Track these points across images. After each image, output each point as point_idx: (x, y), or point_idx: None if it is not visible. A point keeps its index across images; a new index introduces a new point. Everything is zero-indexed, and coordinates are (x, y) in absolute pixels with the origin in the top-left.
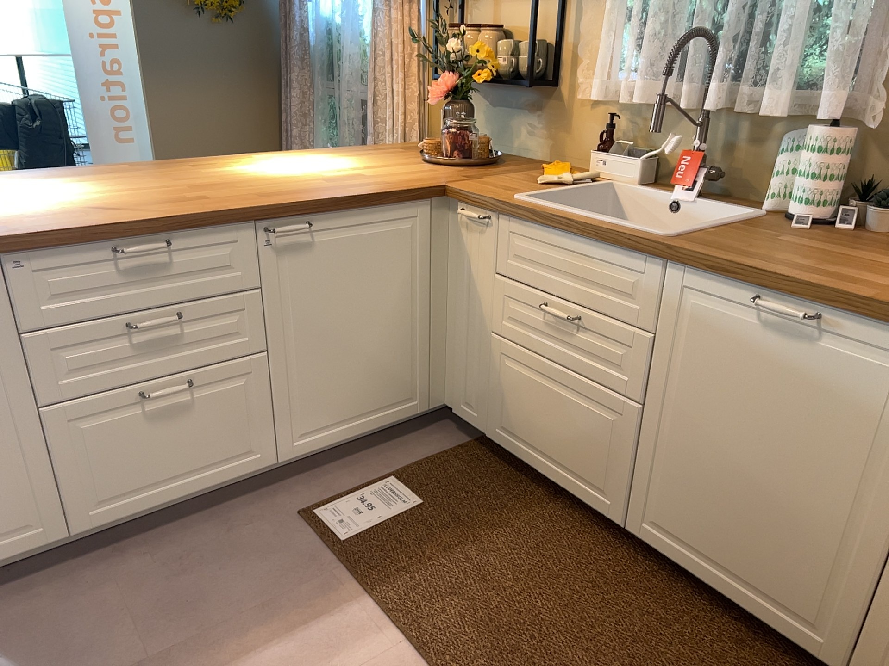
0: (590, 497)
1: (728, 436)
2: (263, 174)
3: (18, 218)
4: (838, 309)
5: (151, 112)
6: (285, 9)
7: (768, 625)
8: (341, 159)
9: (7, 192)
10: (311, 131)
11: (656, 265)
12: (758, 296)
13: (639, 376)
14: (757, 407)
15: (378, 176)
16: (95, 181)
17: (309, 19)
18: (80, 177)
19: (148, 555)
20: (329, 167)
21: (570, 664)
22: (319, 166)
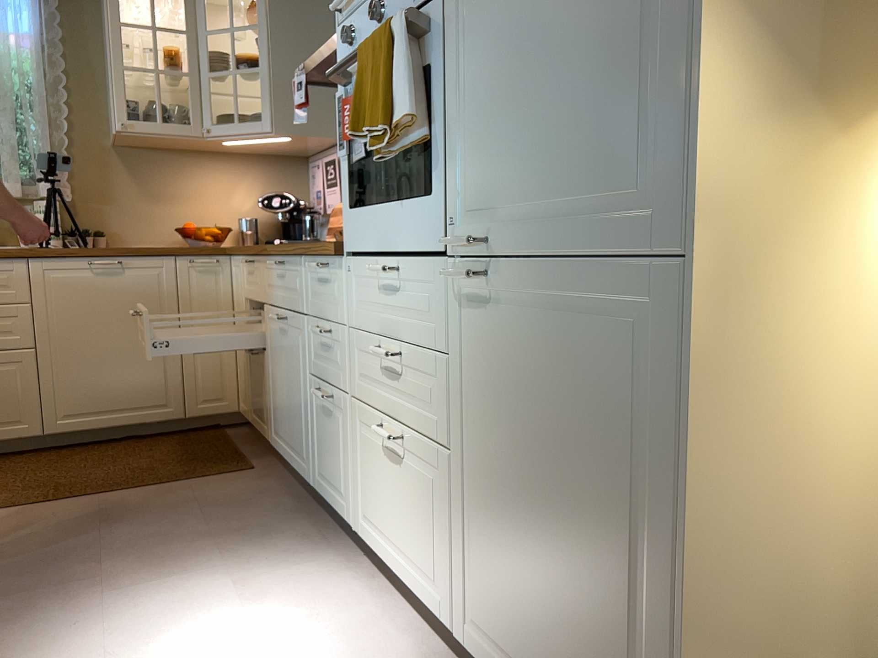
0: (9, 434)
1: (94, 337)
2: None
3: None
4: (127, 255)
5: None
6: None
7: (146, 422)
8: None
9: None
10: None
11: (21, 263)
12: (89, 261)
13: (27, 331)
14: (105, 315)
15: None
16: None
17: None
18: None
19: None
20: None
21: (88, 474)
22: None
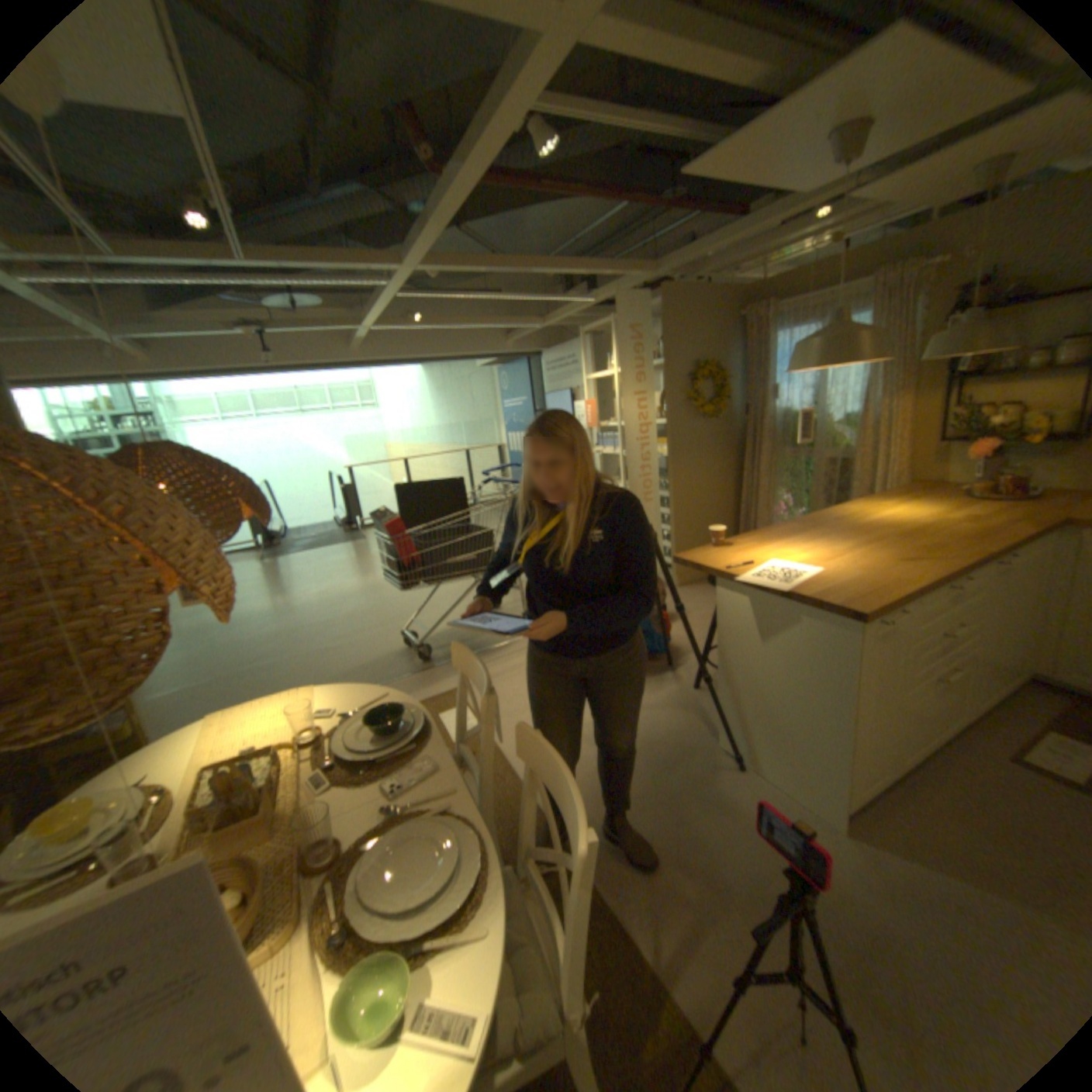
0: None
1: None
2: (905, 521)
3: (878, 571)
4: None
5: (670, 481)
6: (751, 404)
7: None
8: (914, 503)
9: (794, 551)
10: (771, 480)
11: None
12: None
13: None
14: None
15: (993, 515)
16: (816, 537)
17: (771, 409)
18: (794, 535)
19: (936, 793)
20: (929, 511)
21: None
22: (918, 510)
